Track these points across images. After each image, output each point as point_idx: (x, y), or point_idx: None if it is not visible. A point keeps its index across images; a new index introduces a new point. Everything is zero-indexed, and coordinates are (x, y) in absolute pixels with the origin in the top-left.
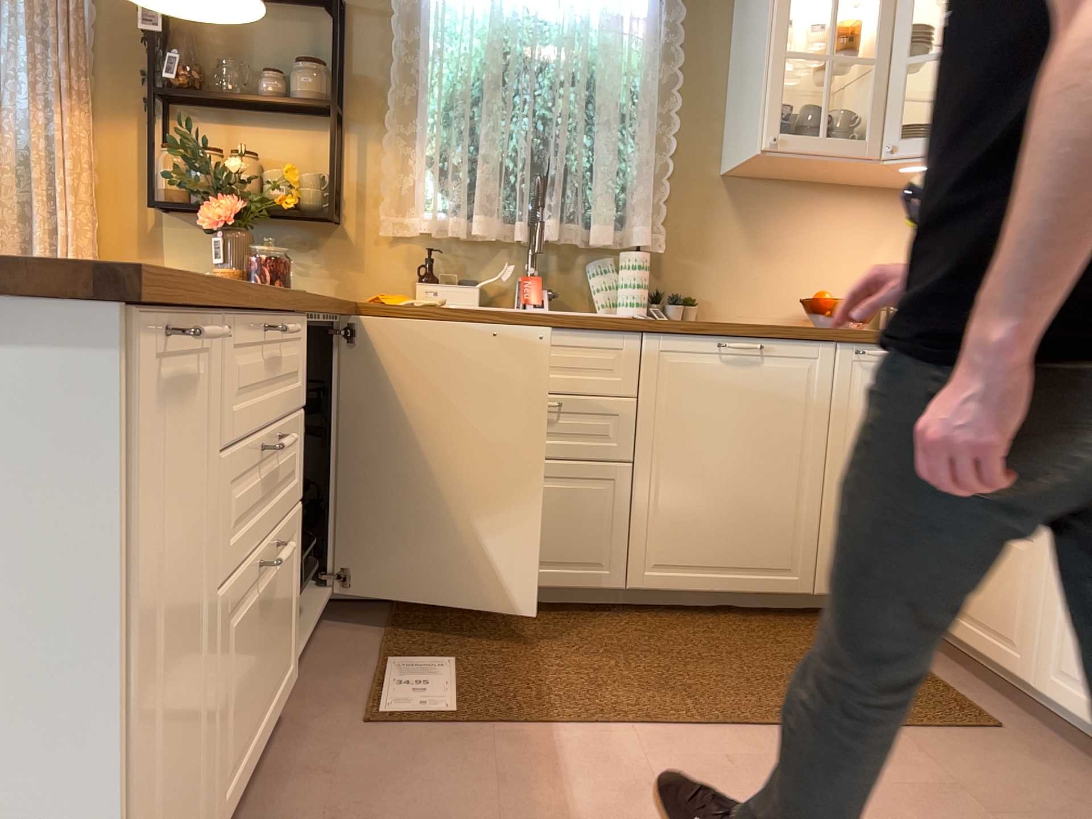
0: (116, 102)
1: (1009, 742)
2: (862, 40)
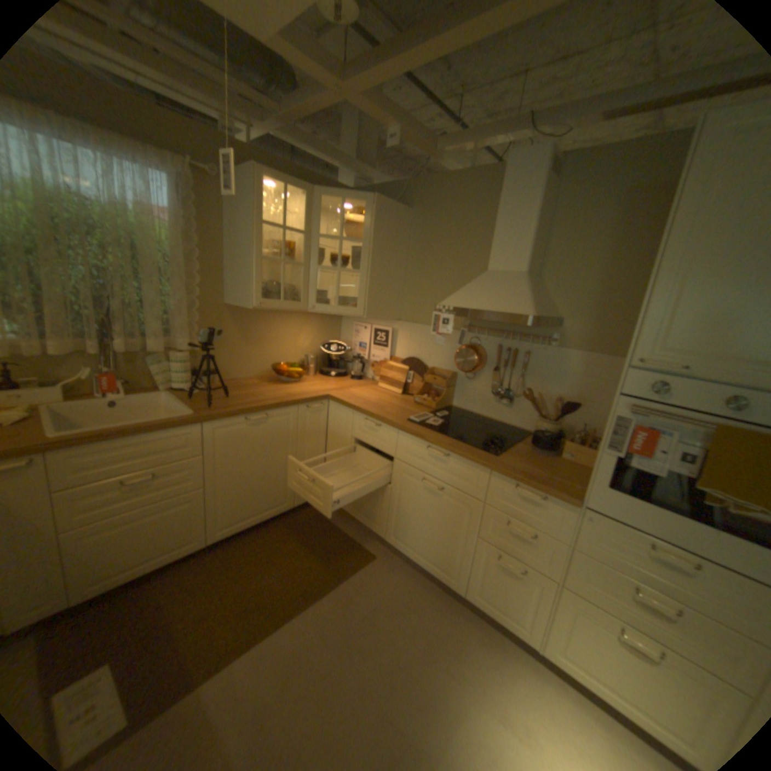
0: None
1: (379, 564)
2: (292, 246)
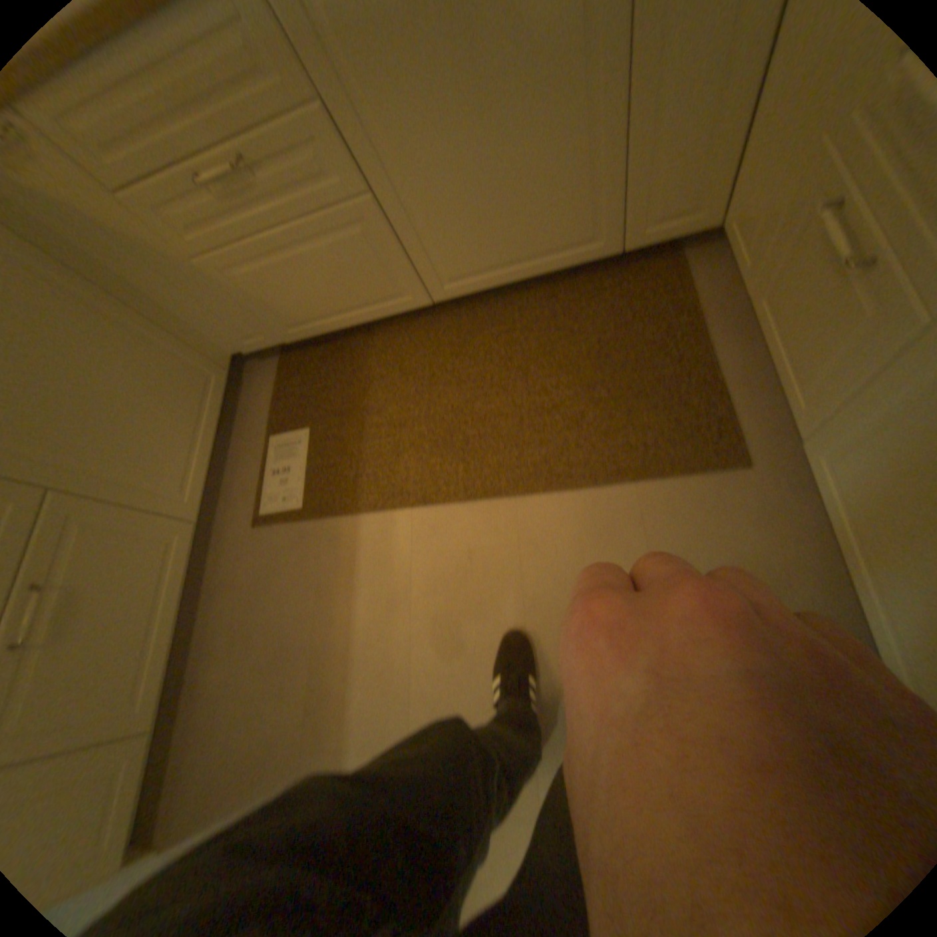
0: None
1: (746, 487)
2: None
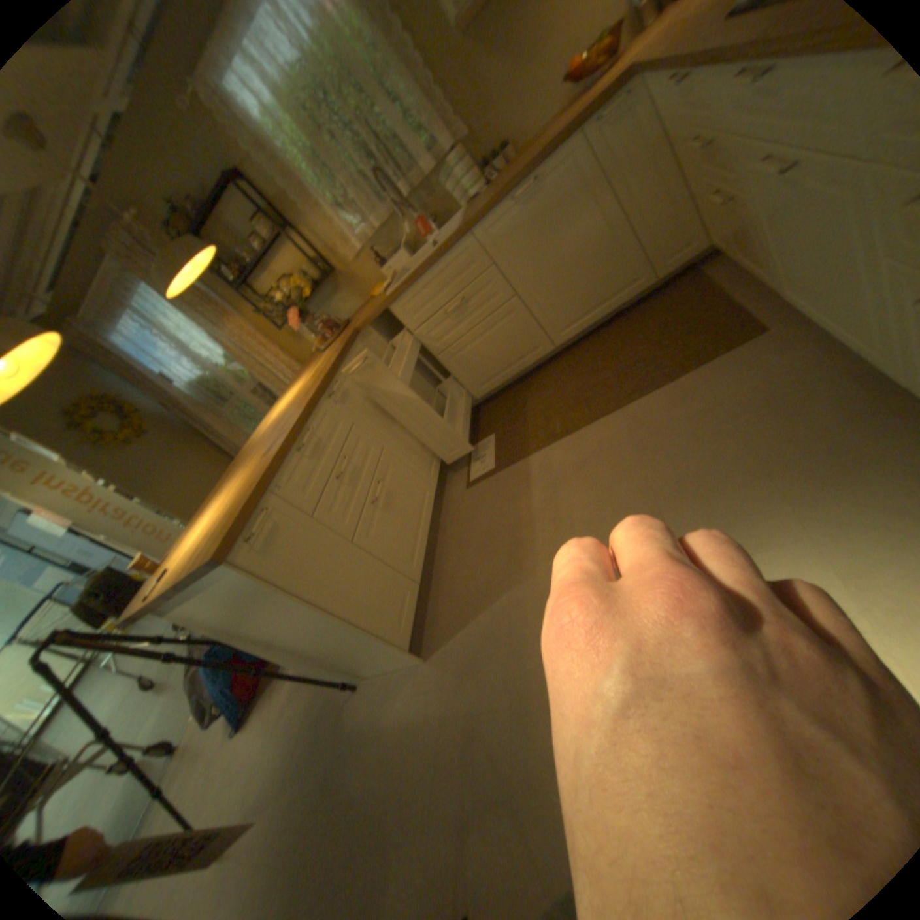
0: (233, 300)
1: (769, 339)
2: None
